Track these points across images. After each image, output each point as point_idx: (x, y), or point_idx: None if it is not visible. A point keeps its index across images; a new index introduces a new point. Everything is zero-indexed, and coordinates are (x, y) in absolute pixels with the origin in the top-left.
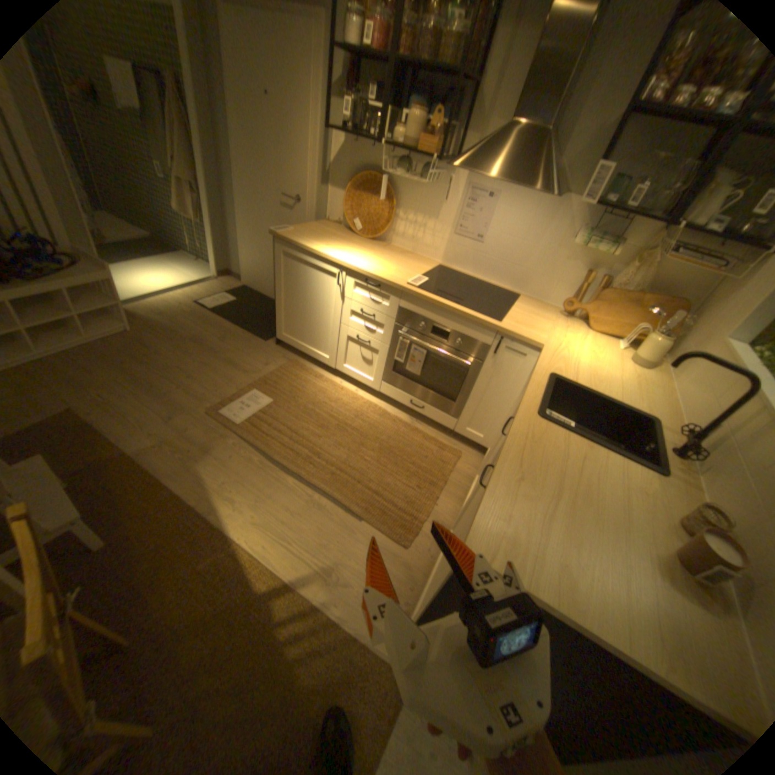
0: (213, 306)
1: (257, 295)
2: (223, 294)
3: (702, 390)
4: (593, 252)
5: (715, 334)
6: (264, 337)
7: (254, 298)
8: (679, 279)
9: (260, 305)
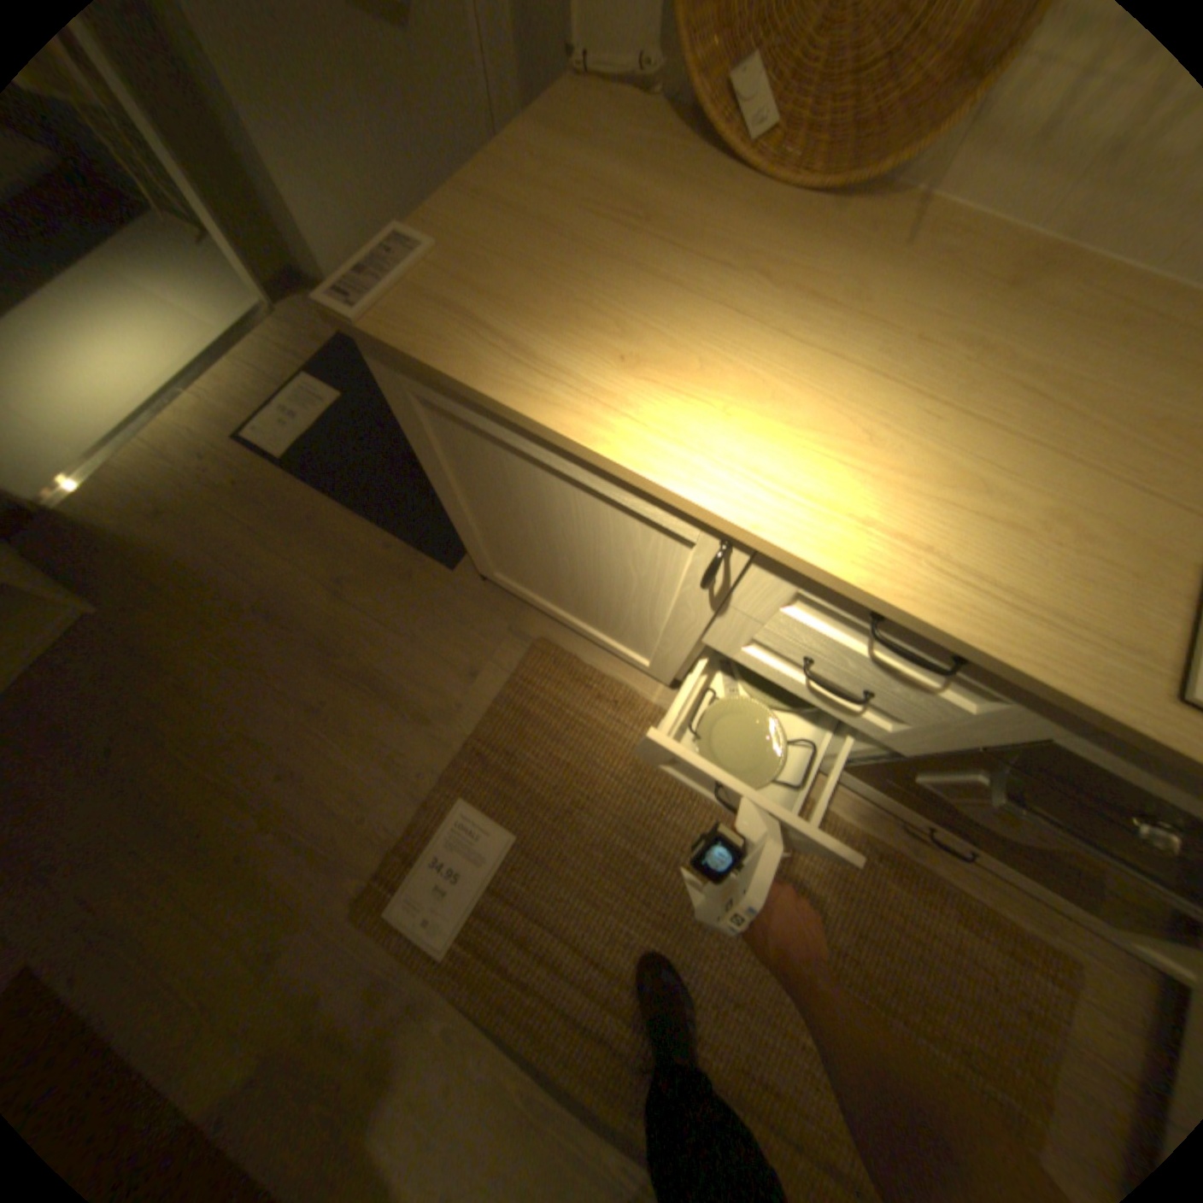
0: (285, 437)
1: None
2: (300, 376)
3: None
4: None
5: None
6: (445, 551)
7: None
8: None
9: None
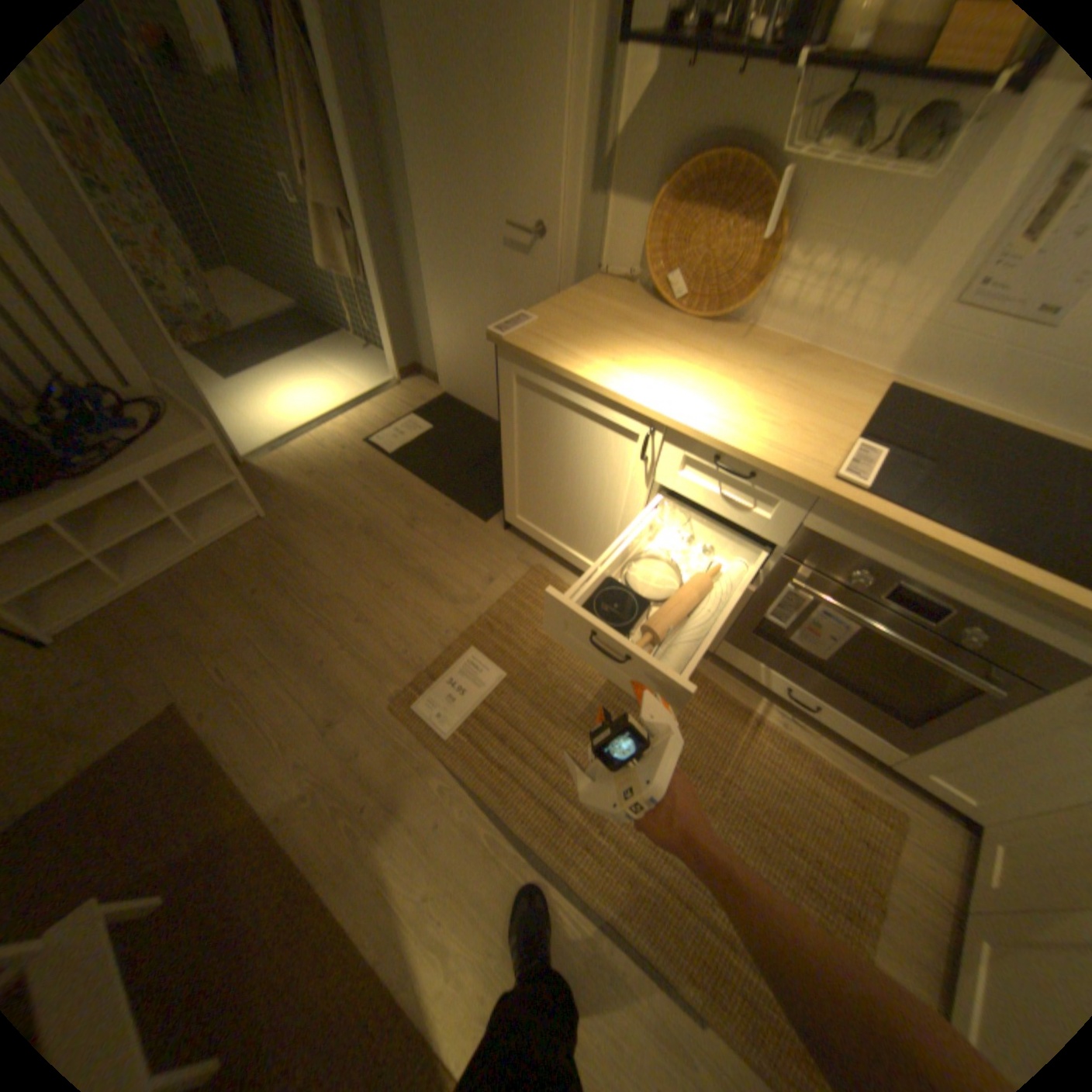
0: (395, 445)
1: (467, 412)
2: (410, 417)
3: None
4: None
5: None
6: (483, 512)
7: (462, 419)
8: None
9: (473, 434)
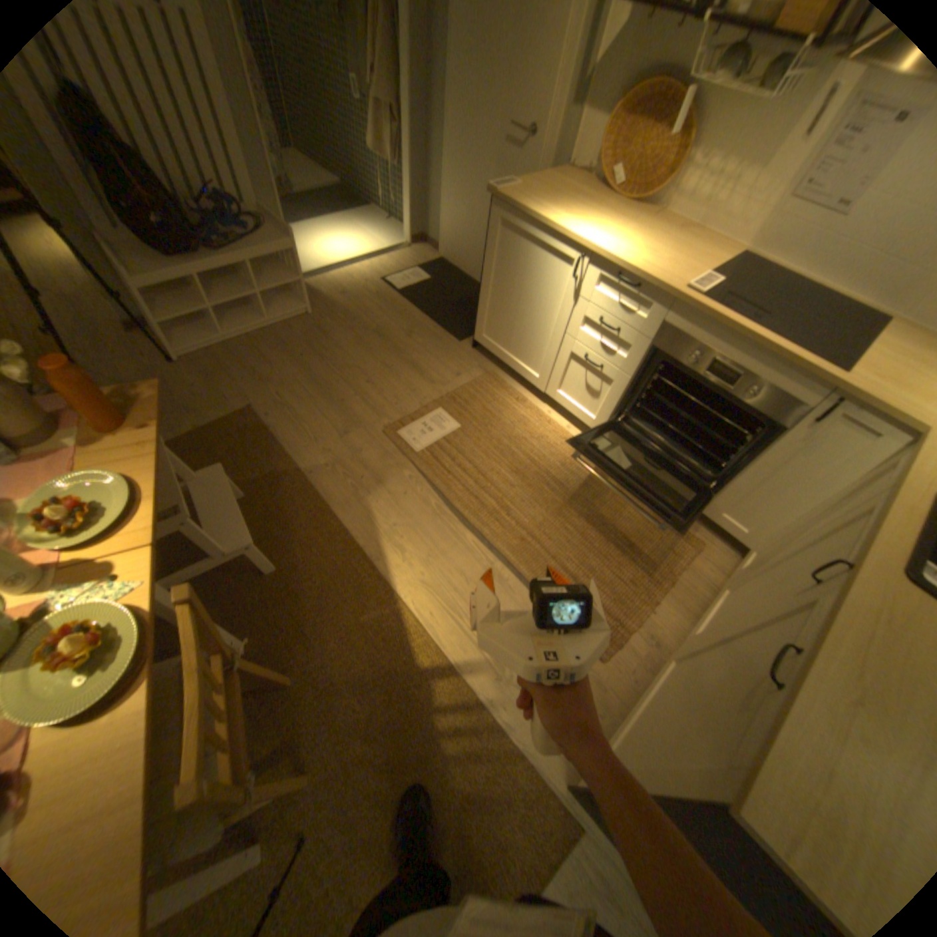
0: (402, 285)
1: (456, 272)
2: (415, 268)
3: None
4: None
5: None
6: (458, 335)
7: (452, 276)
8: None
9: (458, 287)
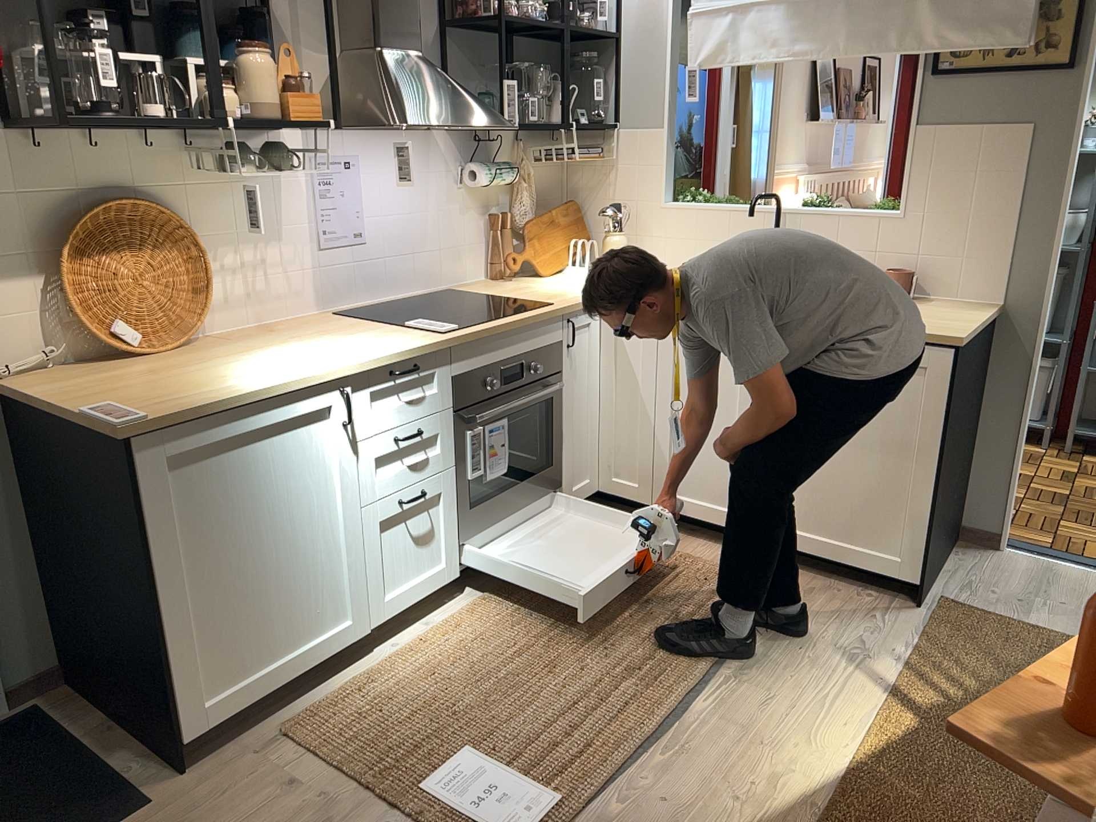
0: None
1: None
2: None
3: (698, 248)
4: (479, 191)
5: (639, 209)
6: (121, 807)
7: None
8: (544, 185)
9: None
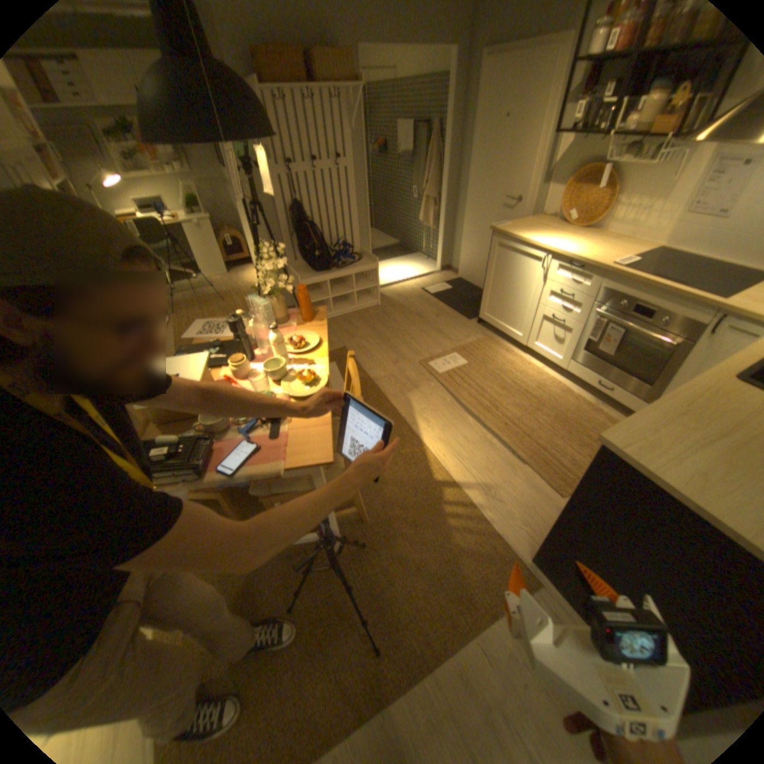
0: (434, 291)
1: (468, 284)
2: (442, 283)
3: None
4: None
5: None
6: (468, 316)
7: (465, 286)
8: None
9: (469, 292)
